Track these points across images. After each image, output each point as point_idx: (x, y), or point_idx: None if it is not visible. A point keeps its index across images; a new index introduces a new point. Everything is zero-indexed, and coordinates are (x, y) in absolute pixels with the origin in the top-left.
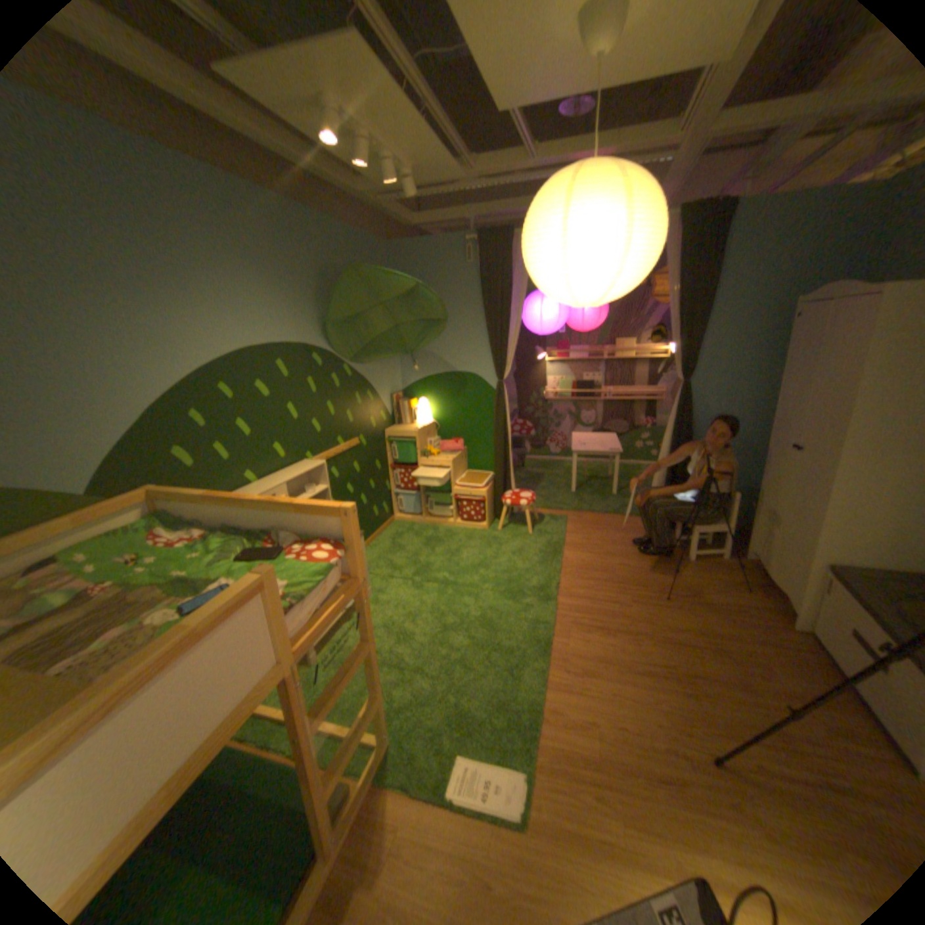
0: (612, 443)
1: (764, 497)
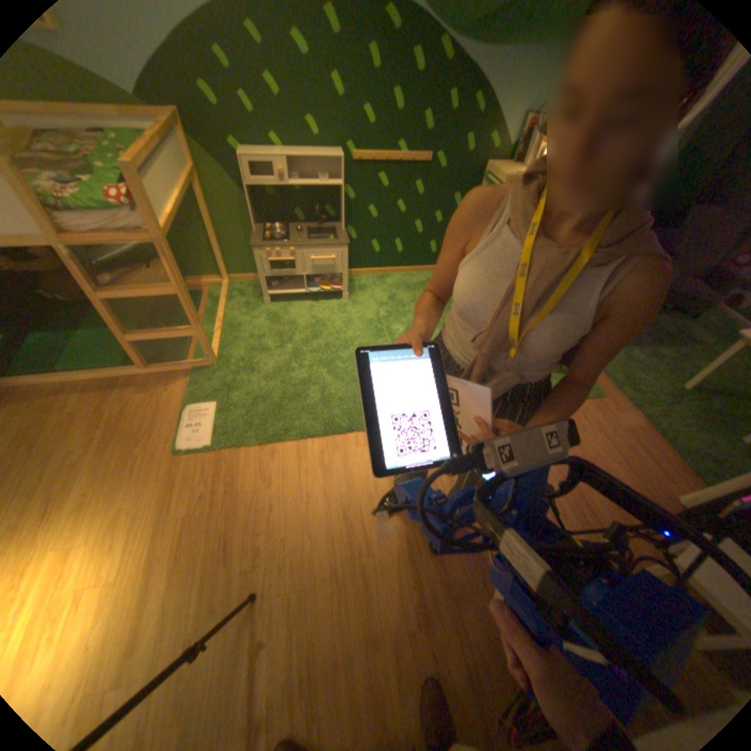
0: None
1: None
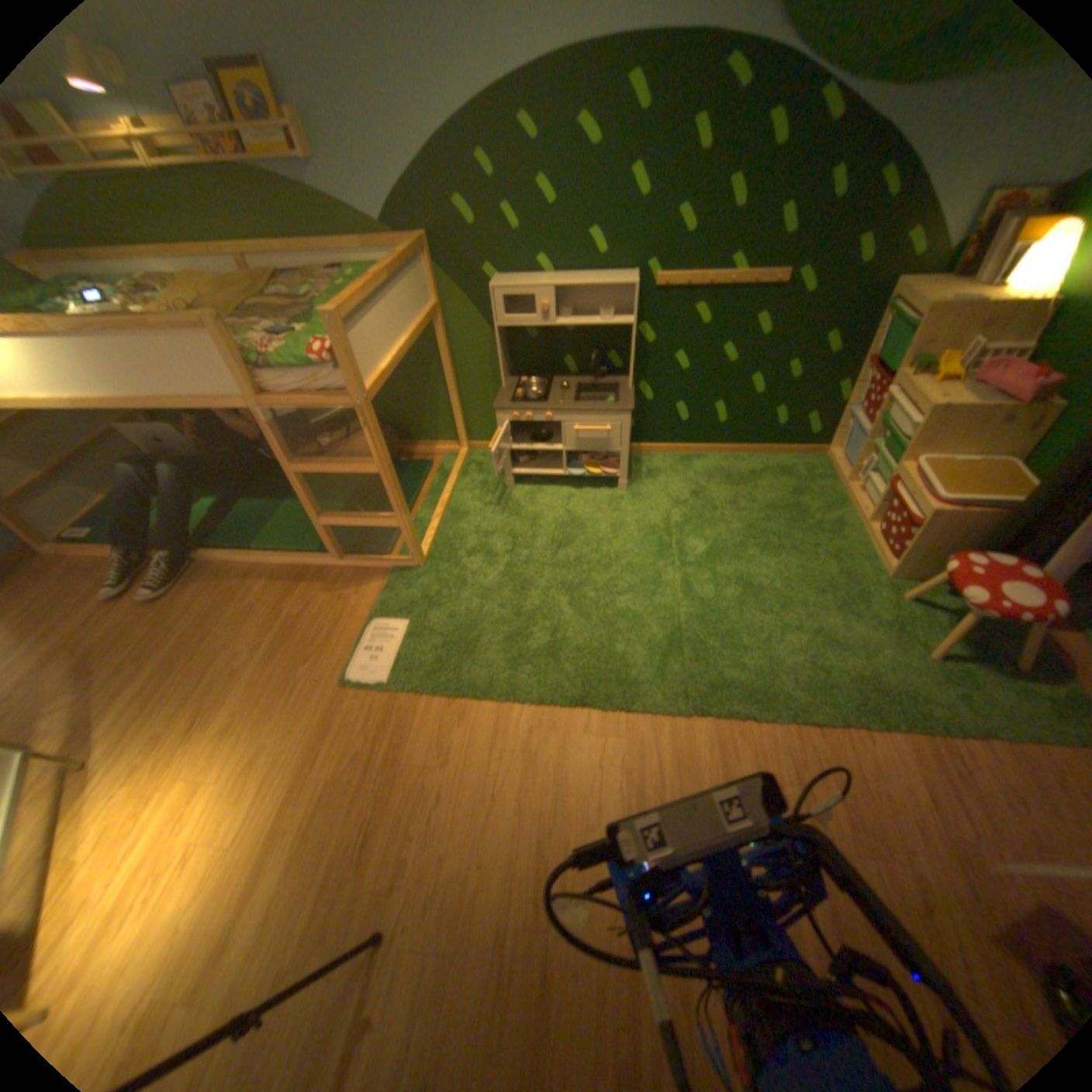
0: None
1: None
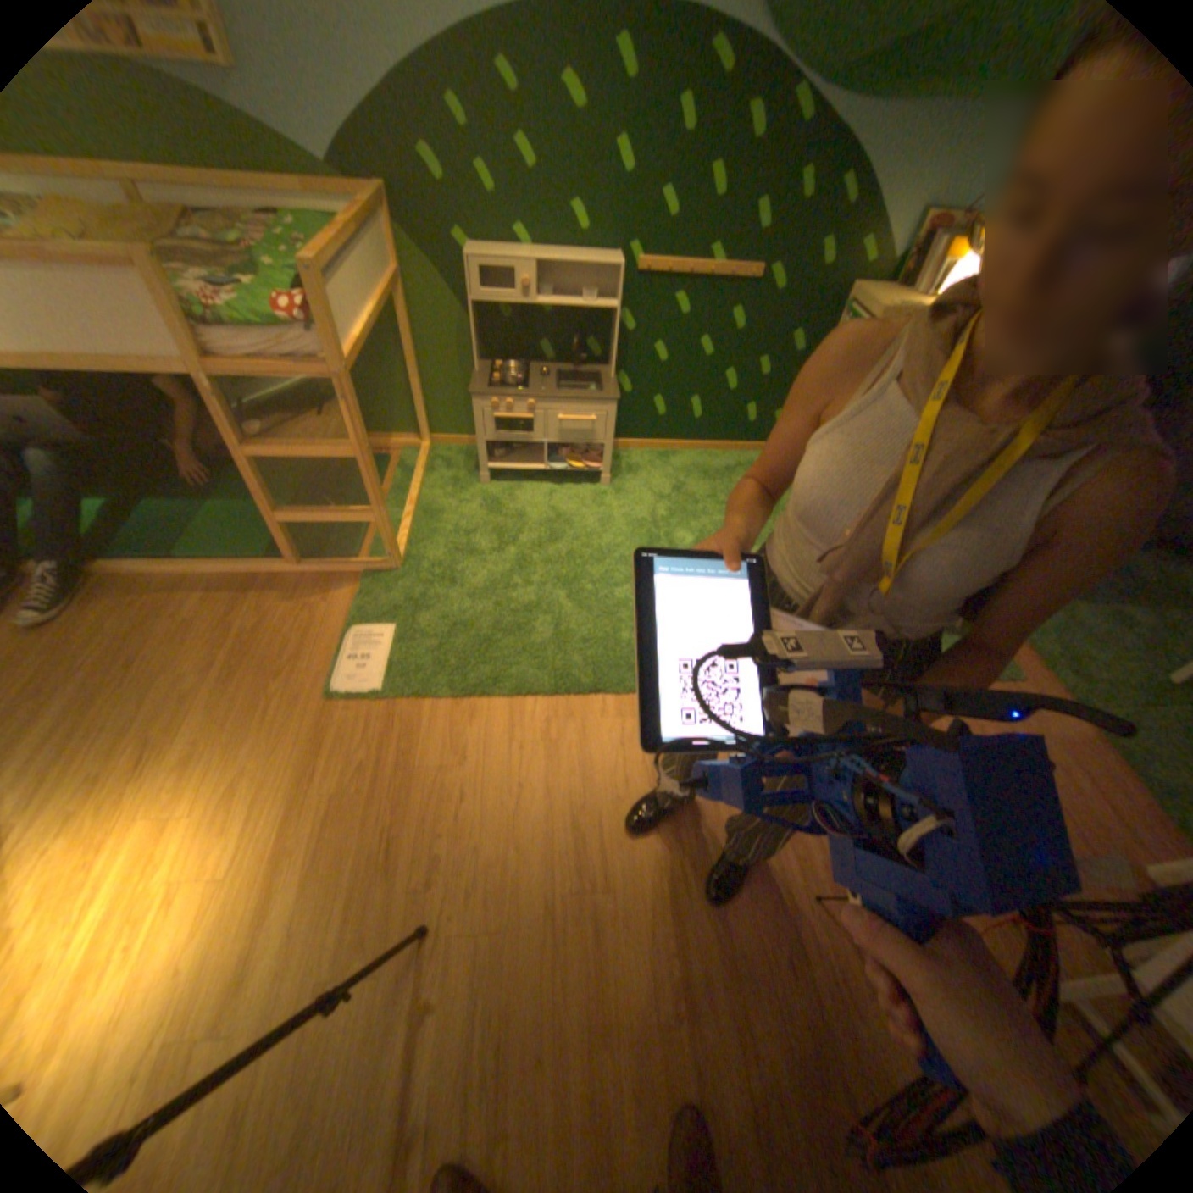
0: None
1: None
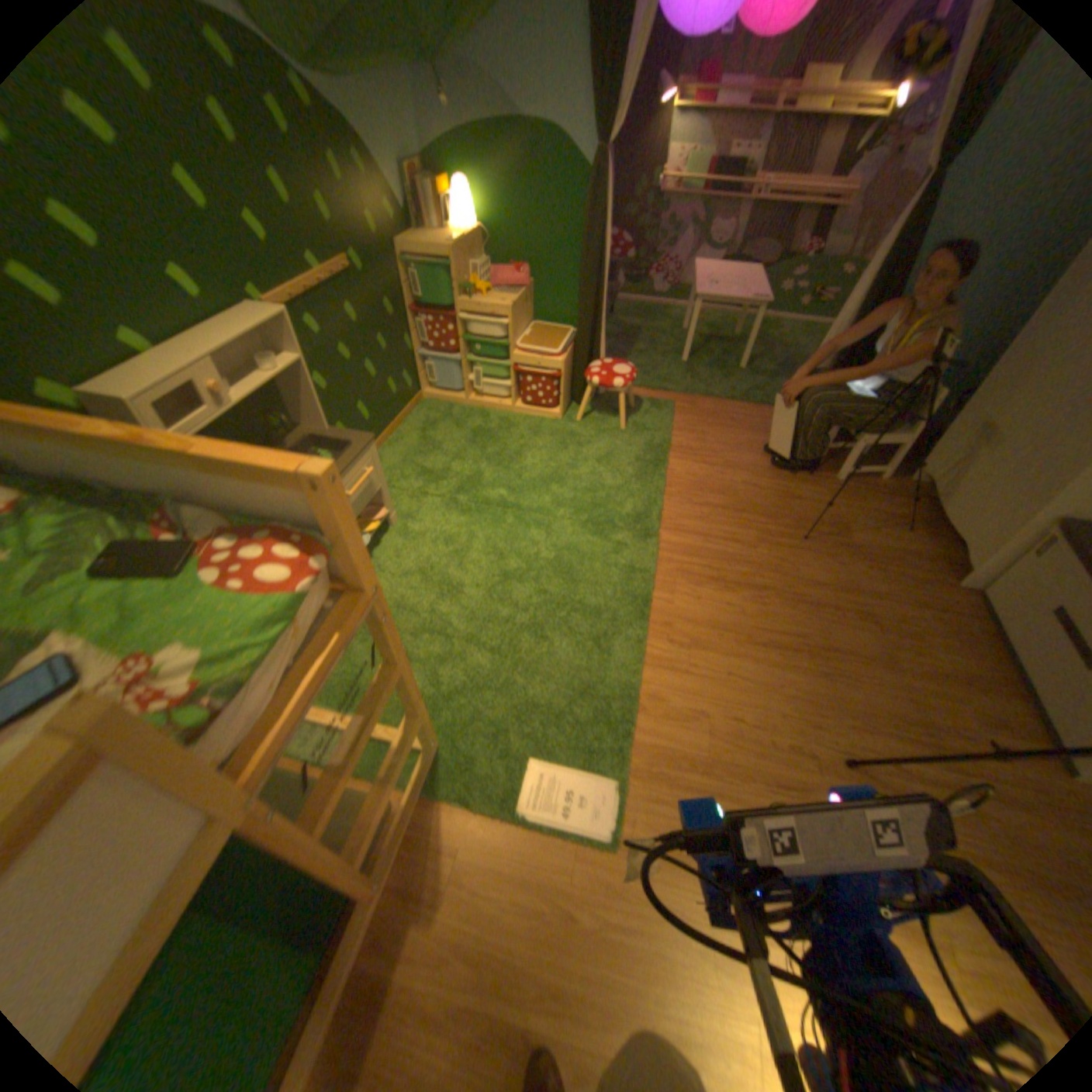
0: (757, 285)
1: (969, 394)
